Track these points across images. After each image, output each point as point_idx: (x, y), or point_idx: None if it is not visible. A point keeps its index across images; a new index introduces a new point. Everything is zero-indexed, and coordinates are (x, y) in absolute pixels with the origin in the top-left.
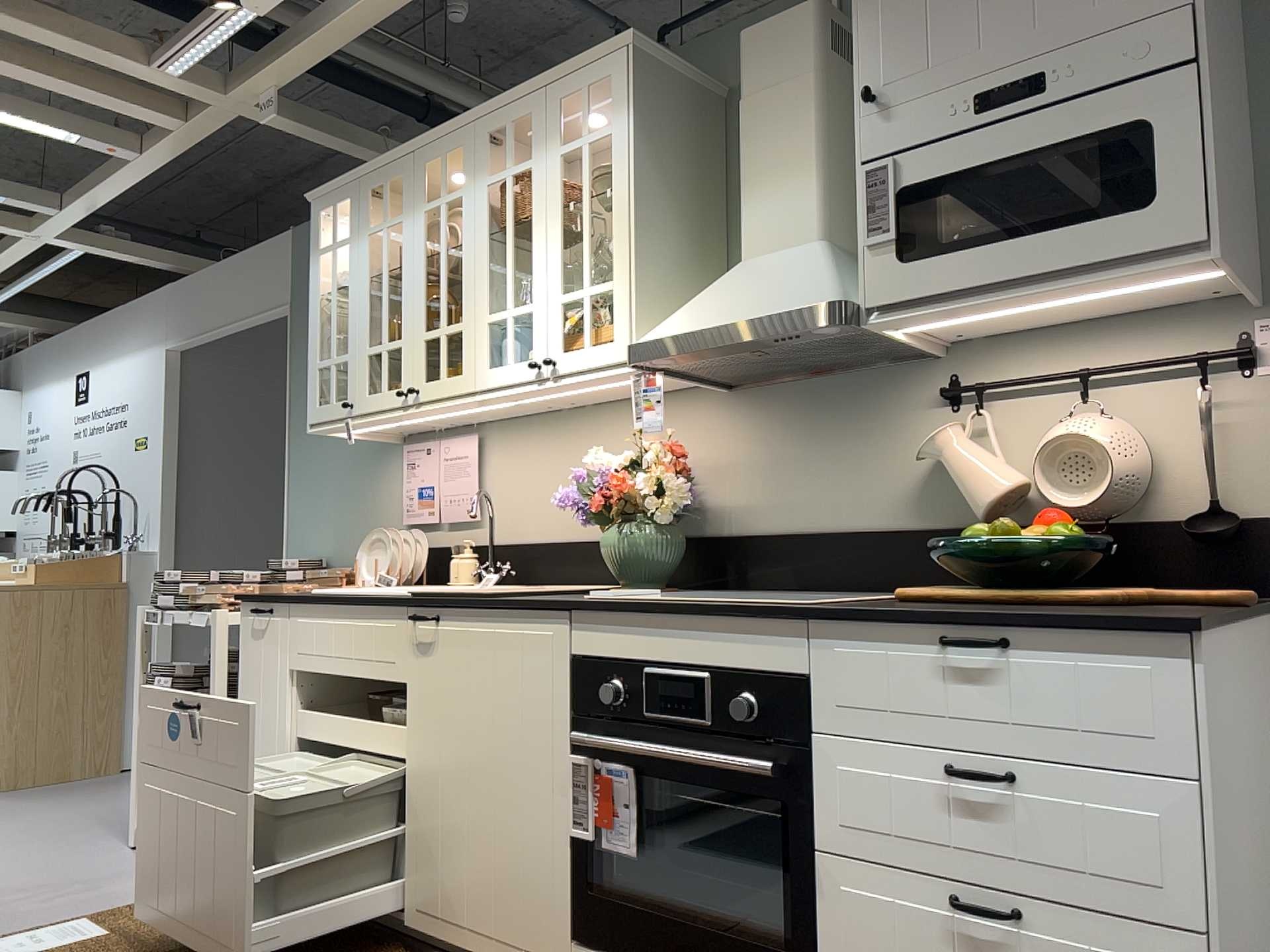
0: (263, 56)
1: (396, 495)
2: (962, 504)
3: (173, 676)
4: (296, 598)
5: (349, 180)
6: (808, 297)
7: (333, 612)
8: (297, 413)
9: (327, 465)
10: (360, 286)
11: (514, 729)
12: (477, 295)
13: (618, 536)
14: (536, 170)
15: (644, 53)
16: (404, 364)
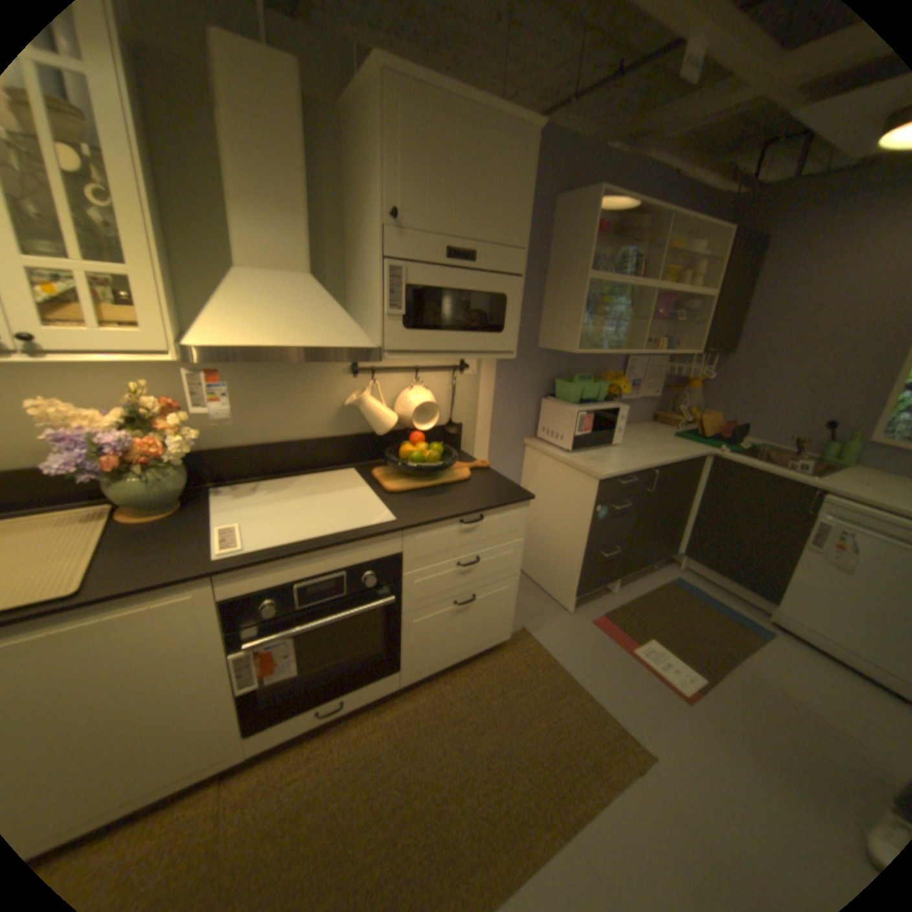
0: None
1: None
2: (359, 423)
3: None
4: None
5: None
6: (353, 337)
7: None
8: None
9: None
10: None
11: (156, 669)
12: None
13: (138, 482)
14: None
15: None
16: None
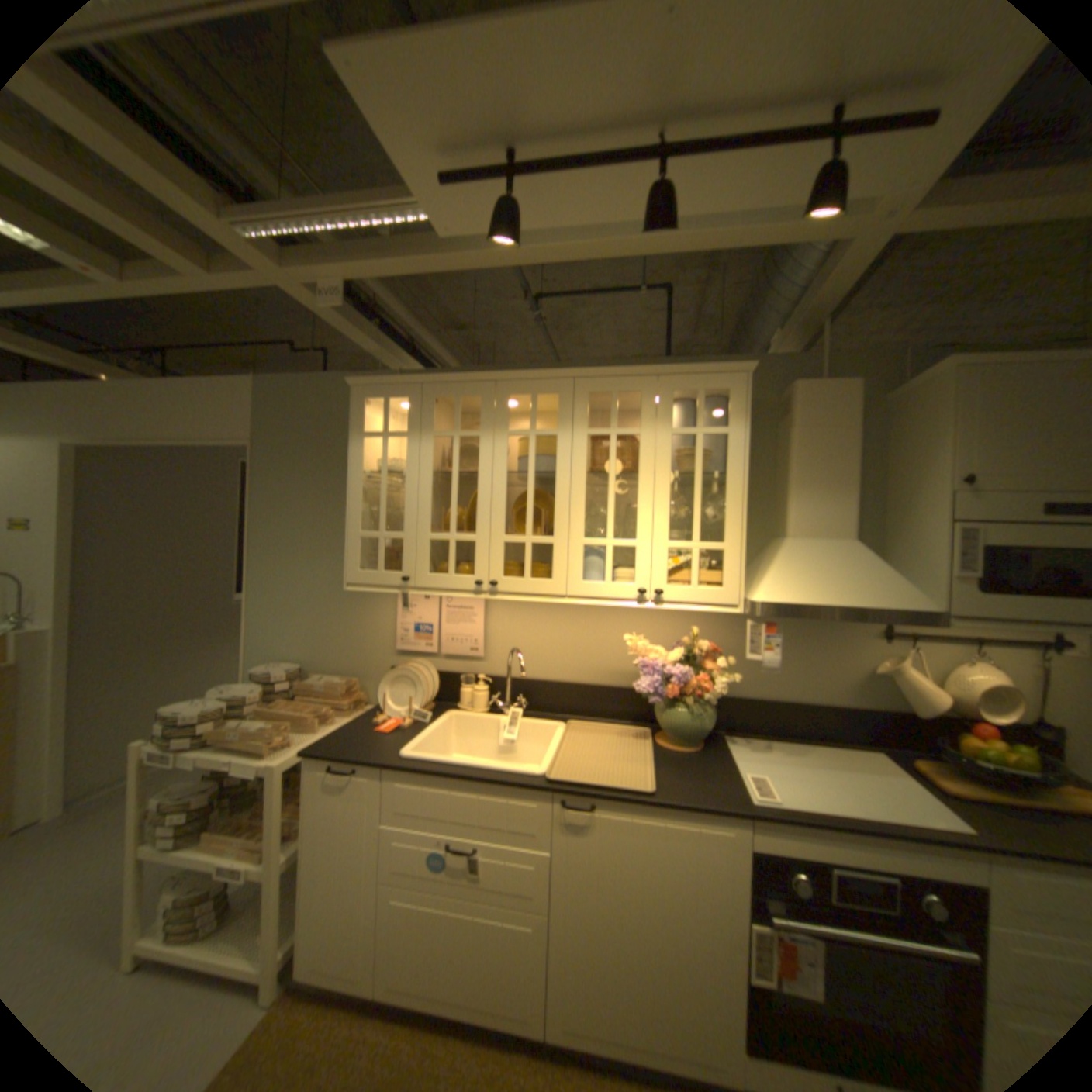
0: (341, 244)
1: (386, 624)
2: (891, 699)
3: (181, 810)
4: (398, 769)
5: (408, 381)
6: (912, 601)
7: (448, 784)
8: (258, 537)
9: (298, 587)
10: (422, 479)
11: (688, 902)
12: (573, 521)
13: (682, 713)
14: (645, 438)
15: (750, 377)
16: (480, 558)
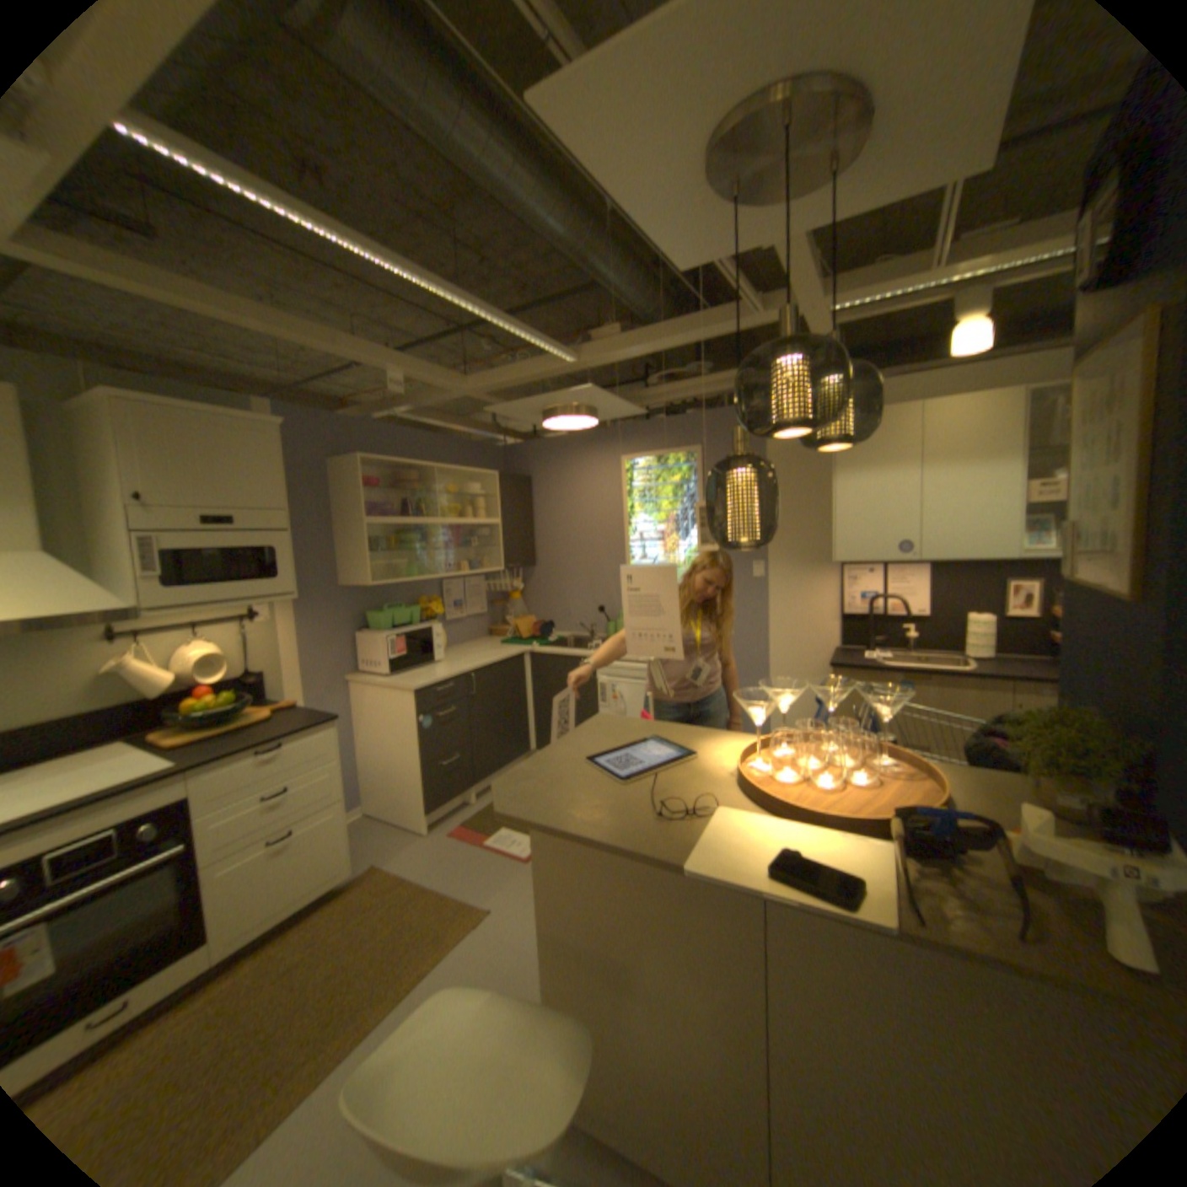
0: None
1: None
2: (122, 691)
3: None
4: None
5: None
6: (101, 602)
7: None
8: None
9: None
10: None
11: None
12: None
13: None
14: None
15: None
16: None
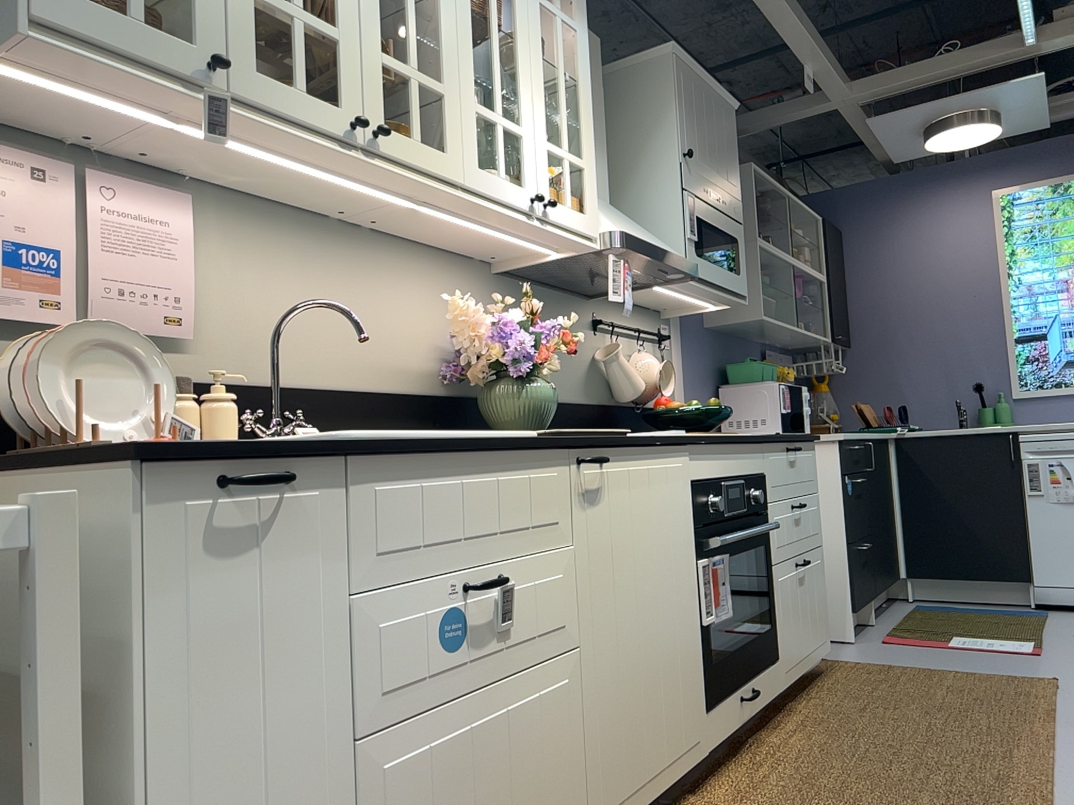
0: None
1: None
2: (602, 390)
3: None
4: (383, 444)
5: None
6: (679, 253)
7: (455, 465)
8: None
9: None
10: None
11: (668, 555)
12: (463, 69)
13: (537, 389)
14: None
15: None
16: (346, 75)
